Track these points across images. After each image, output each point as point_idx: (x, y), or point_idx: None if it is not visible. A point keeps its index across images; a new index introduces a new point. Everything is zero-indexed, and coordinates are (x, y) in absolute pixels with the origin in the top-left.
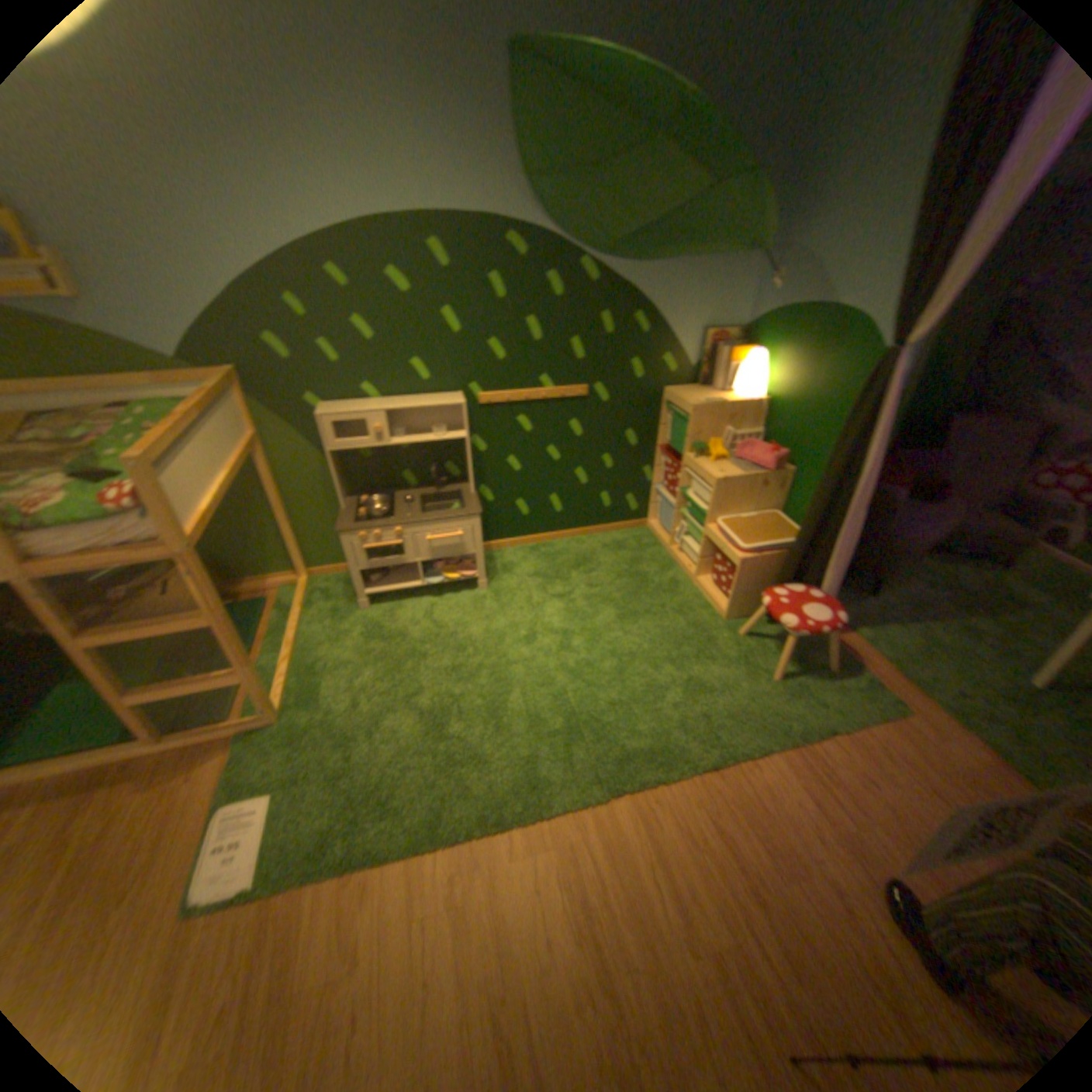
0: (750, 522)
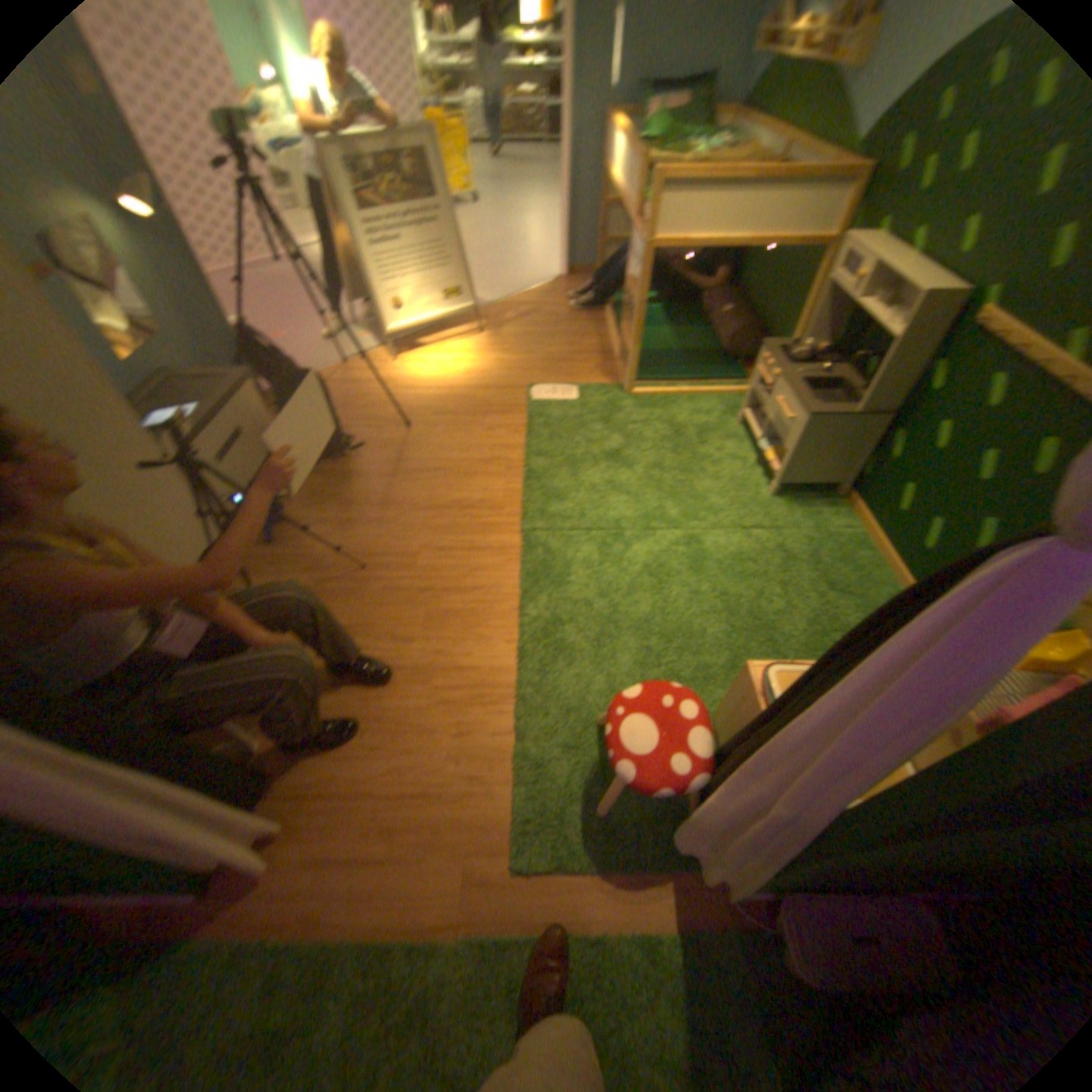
0: None
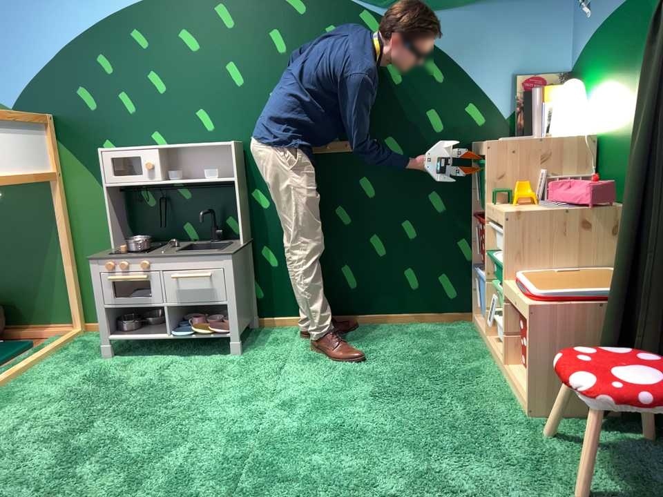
0: (567, 274)
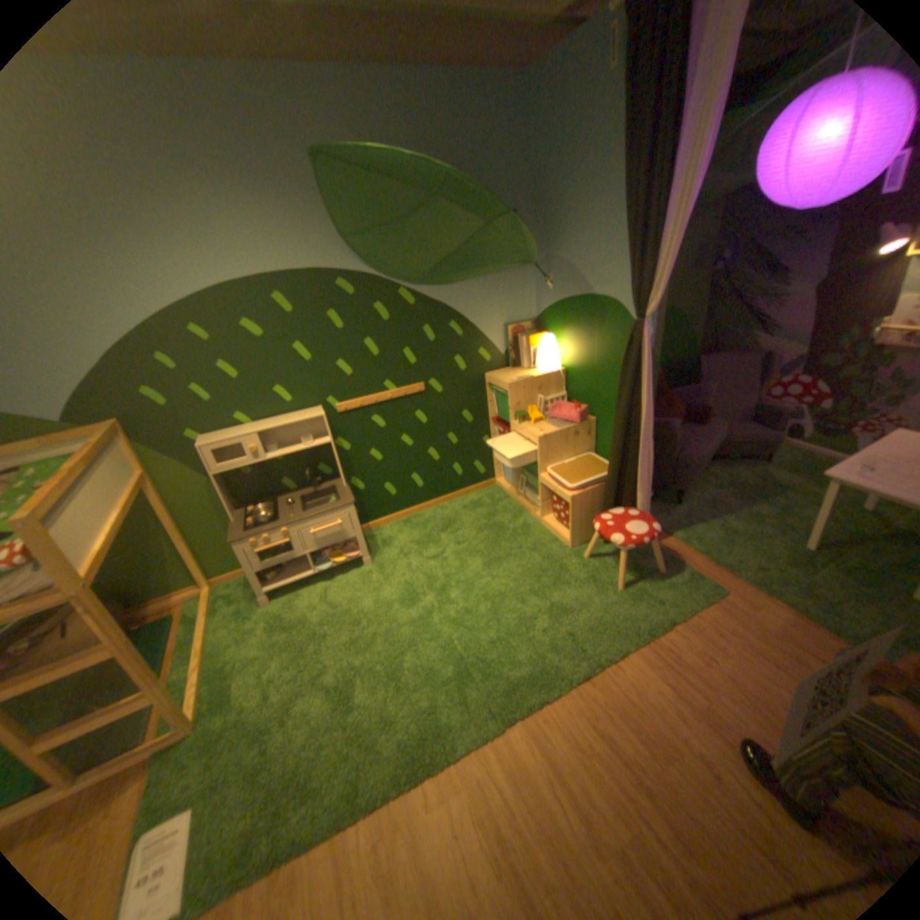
0: (572, 465)
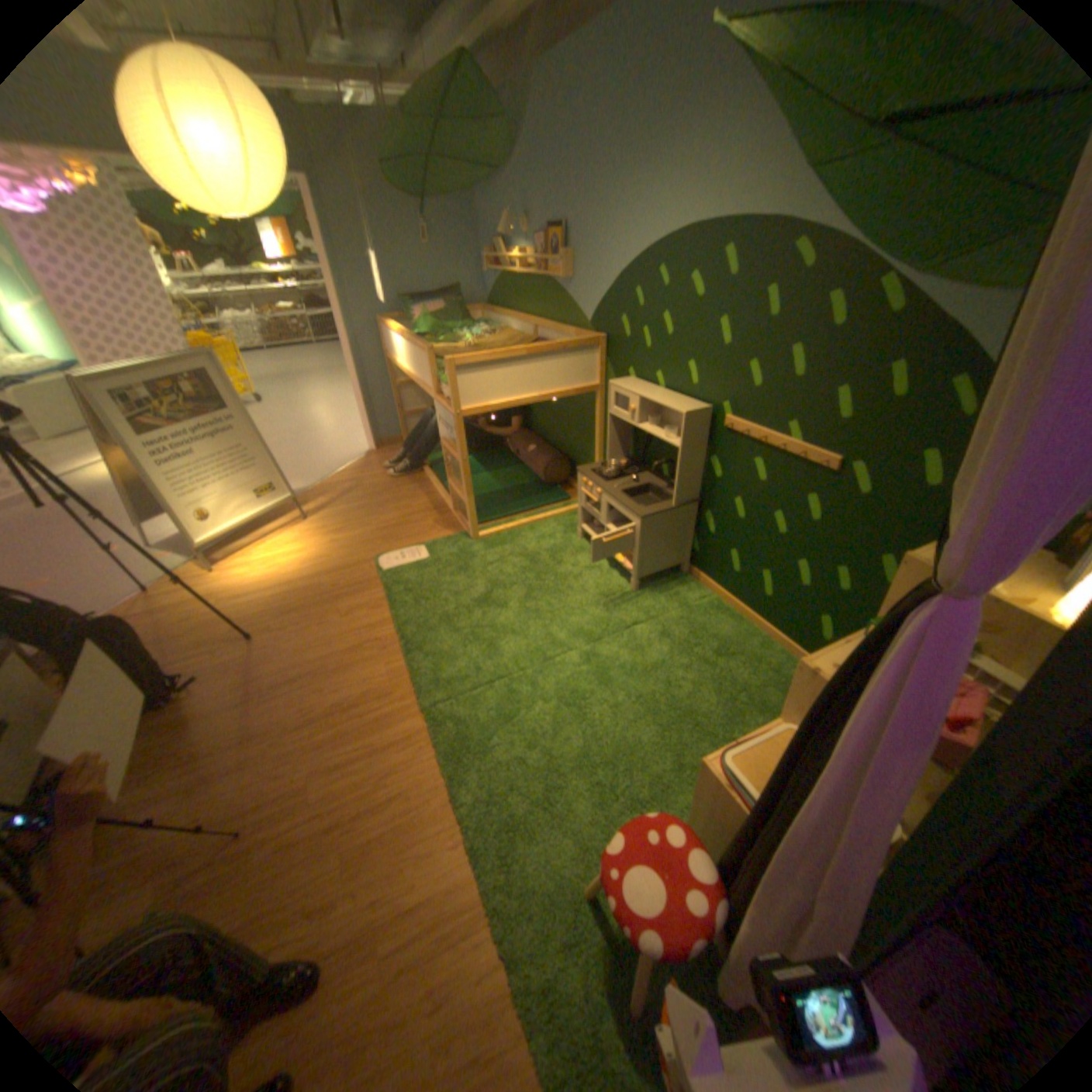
0: None
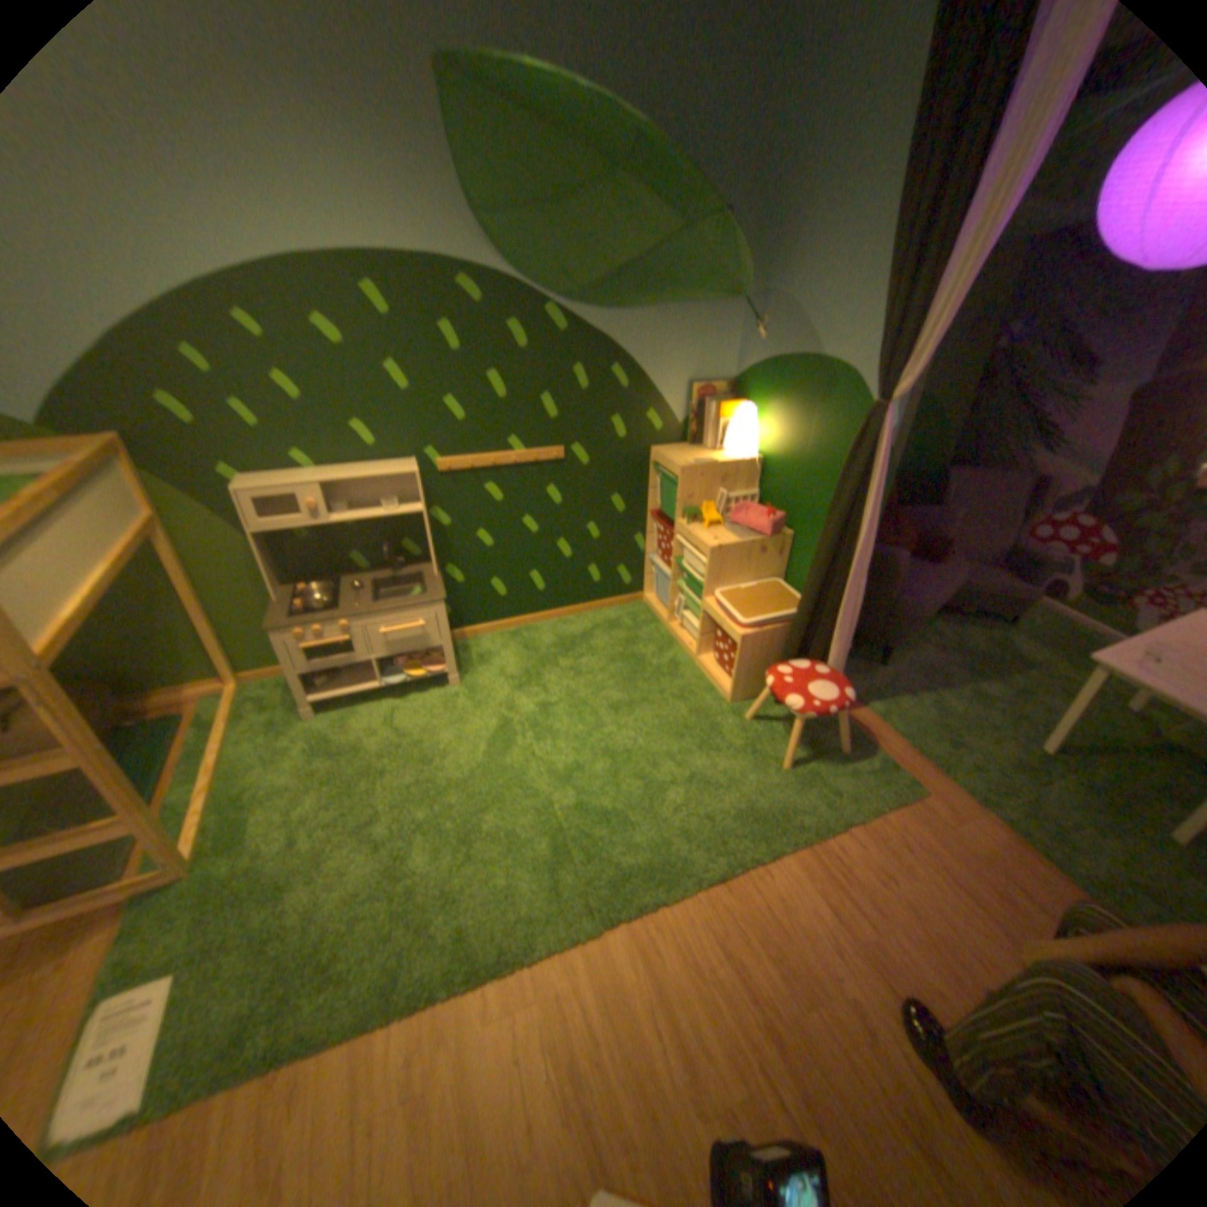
0: (750, 593)
